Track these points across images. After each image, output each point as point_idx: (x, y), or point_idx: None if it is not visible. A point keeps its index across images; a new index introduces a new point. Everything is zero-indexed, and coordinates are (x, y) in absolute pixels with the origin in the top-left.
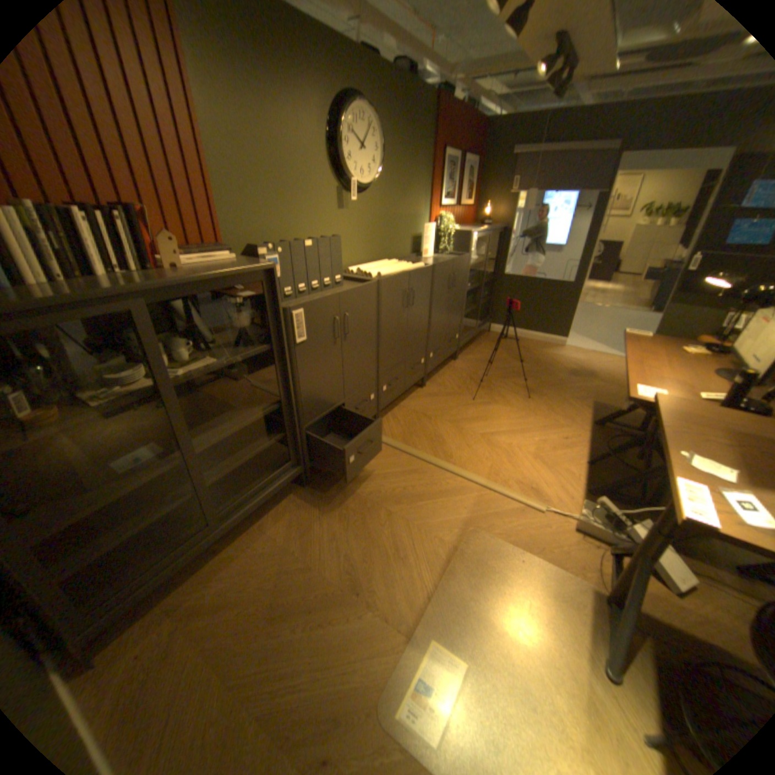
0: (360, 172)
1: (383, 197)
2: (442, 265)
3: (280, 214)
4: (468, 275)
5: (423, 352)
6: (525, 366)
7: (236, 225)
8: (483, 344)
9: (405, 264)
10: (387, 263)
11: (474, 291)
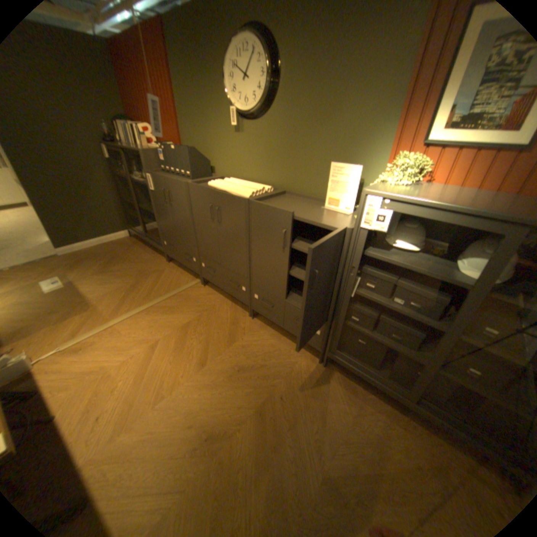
0: (244, 101)
1: (283, 123)
2: (264, 207)
3: (202, 132)
4: (354, 266)
5: (243, 281)
6: (307, 489)
7: (186, 136)
8: (410, 438)
9: (245, 190)
10: (250, 185)
11: (460, 346)
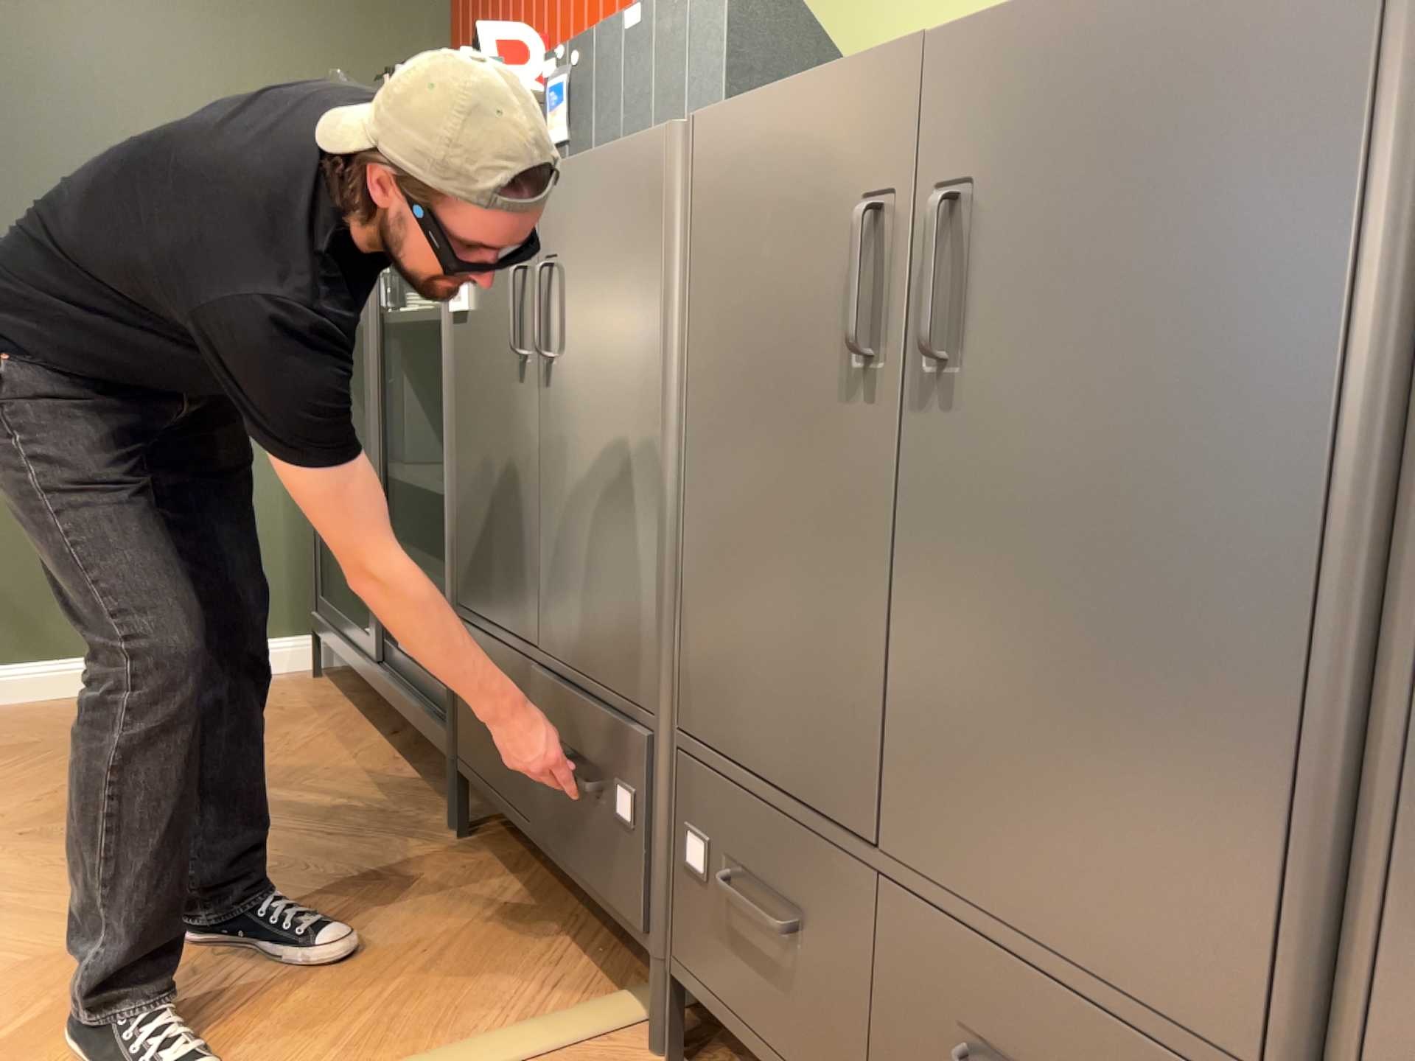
0: None
1: None
2: None
3: None
4: None
5: None
6: None
7: None
8: None
9: None
10: None
11: None
